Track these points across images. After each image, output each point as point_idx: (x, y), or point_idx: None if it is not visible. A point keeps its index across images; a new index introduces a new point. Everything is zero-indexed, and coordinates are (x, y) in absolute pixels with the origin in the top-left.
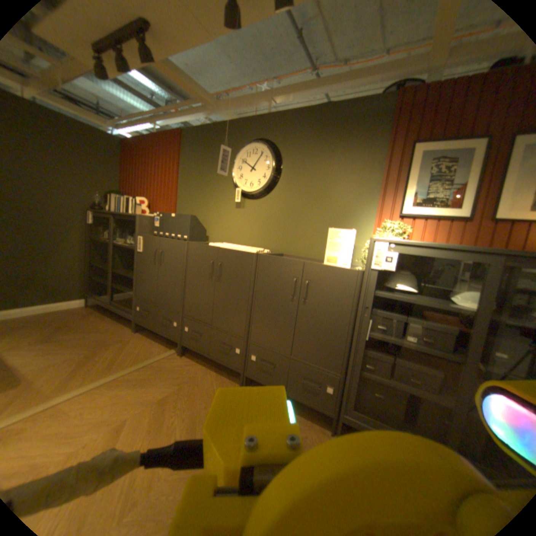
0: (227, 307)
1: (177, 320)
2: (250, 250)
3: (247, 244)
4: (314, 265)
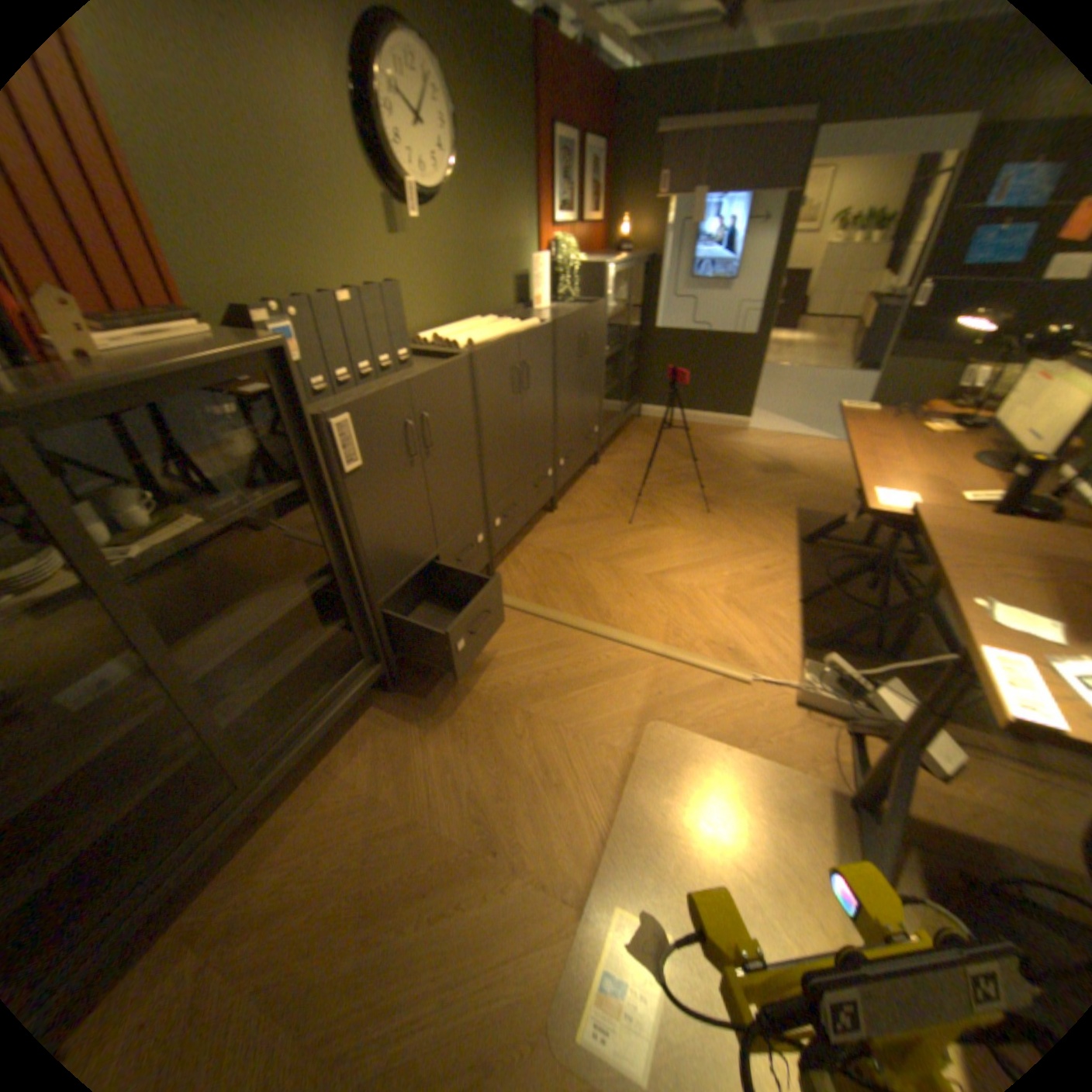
0: (538, 430)
1: (483, 529)
2: (534, 323)
3: (432, 322)
4: (589, 312)
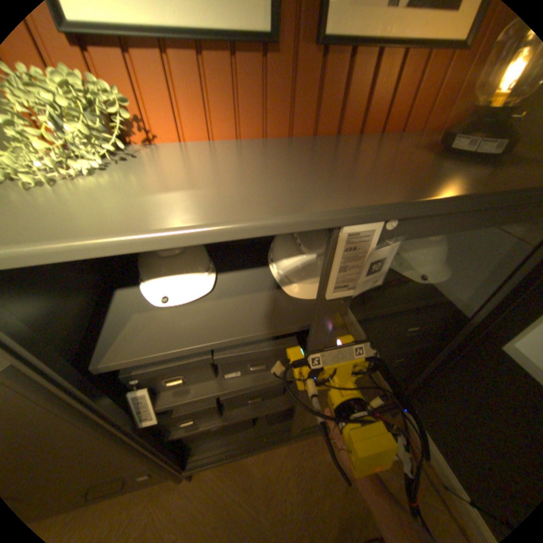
0: None
1: None
2: None
3: None
4: None
